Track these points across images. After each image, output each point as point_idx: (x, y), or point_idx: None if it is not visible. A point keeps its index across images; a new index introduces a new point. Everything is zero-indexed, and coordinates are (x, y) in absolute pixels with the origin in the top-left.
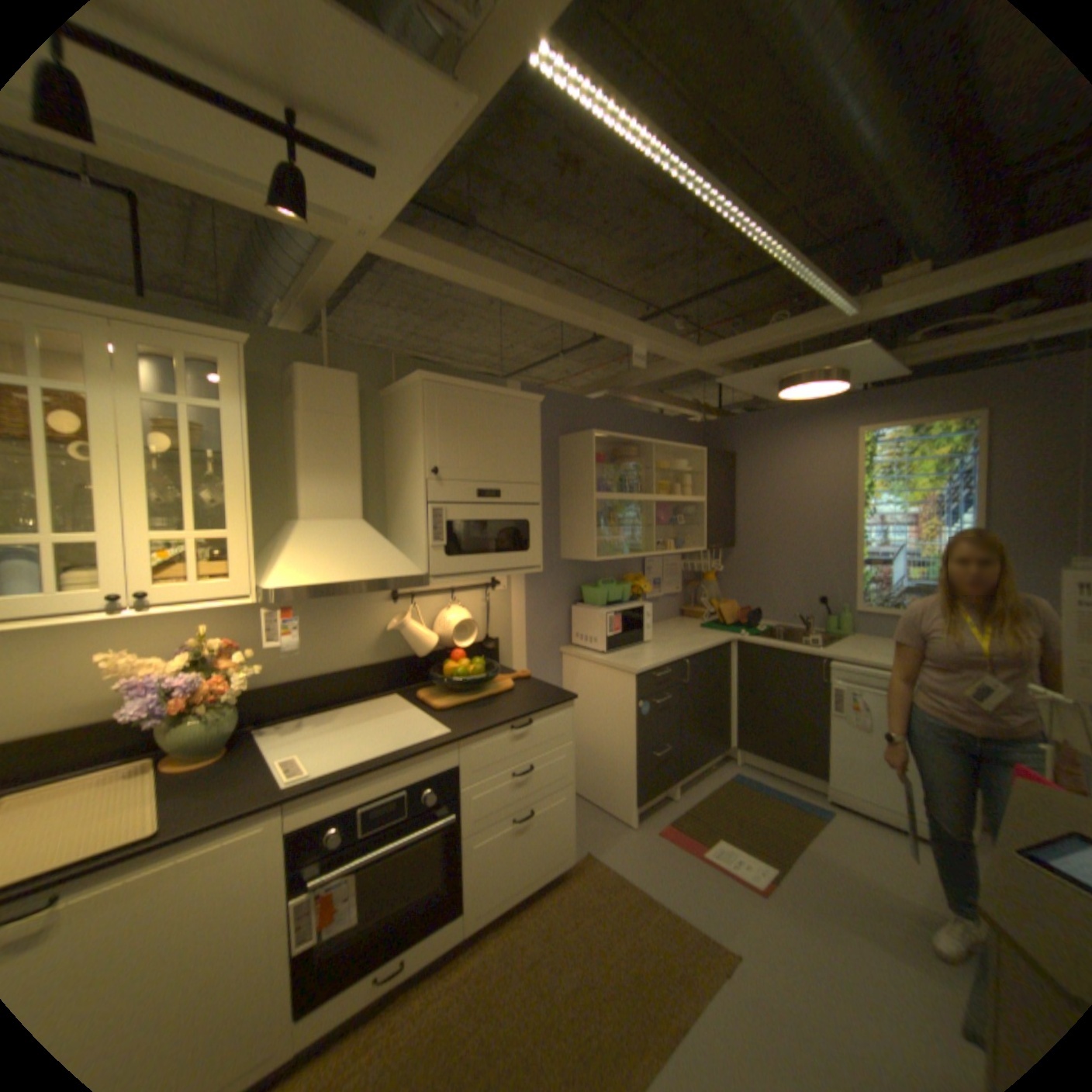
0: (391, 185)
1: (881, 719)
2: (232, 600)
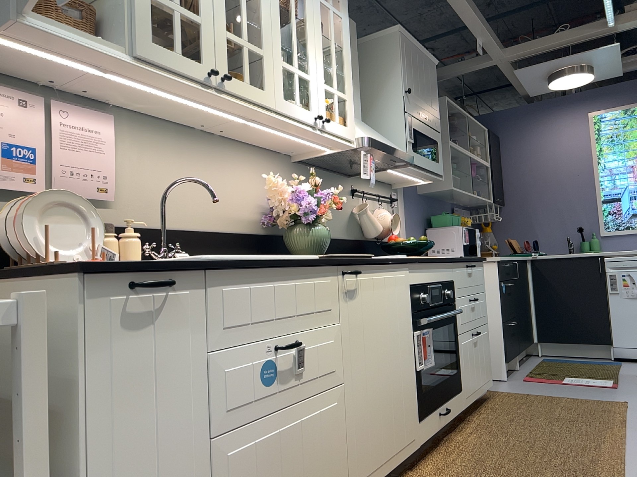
0: None
1: None
2: (348, 142)
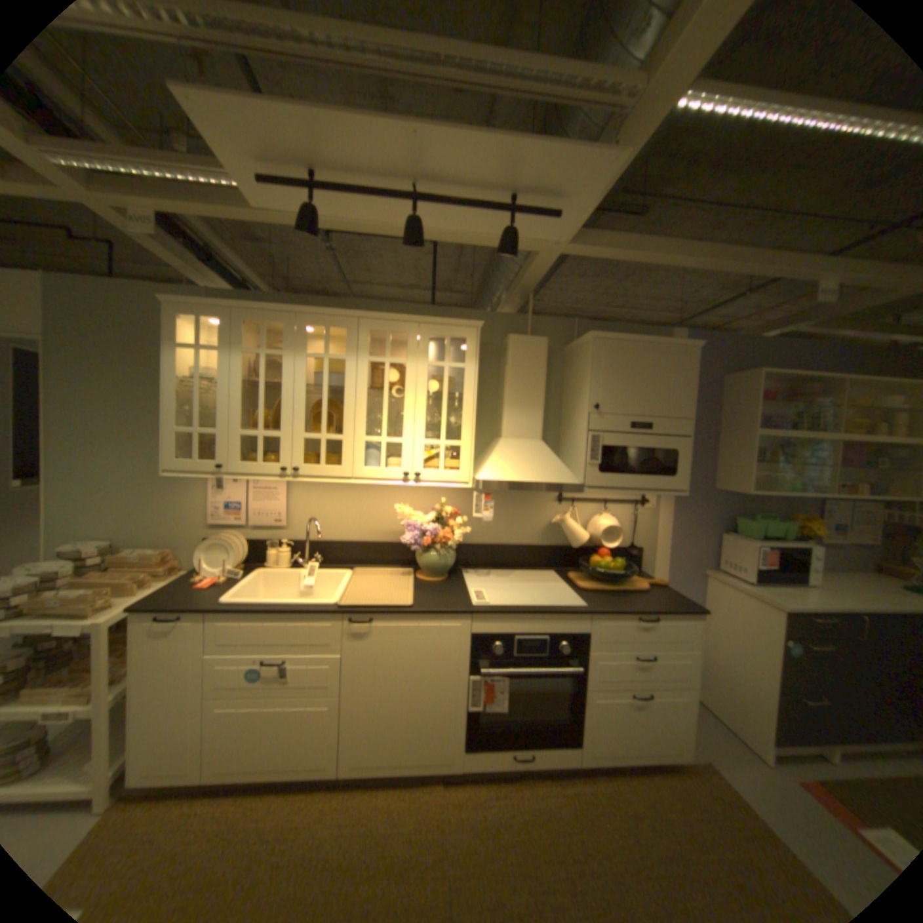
0: (576, 210)
1: None
2: (459, 484)
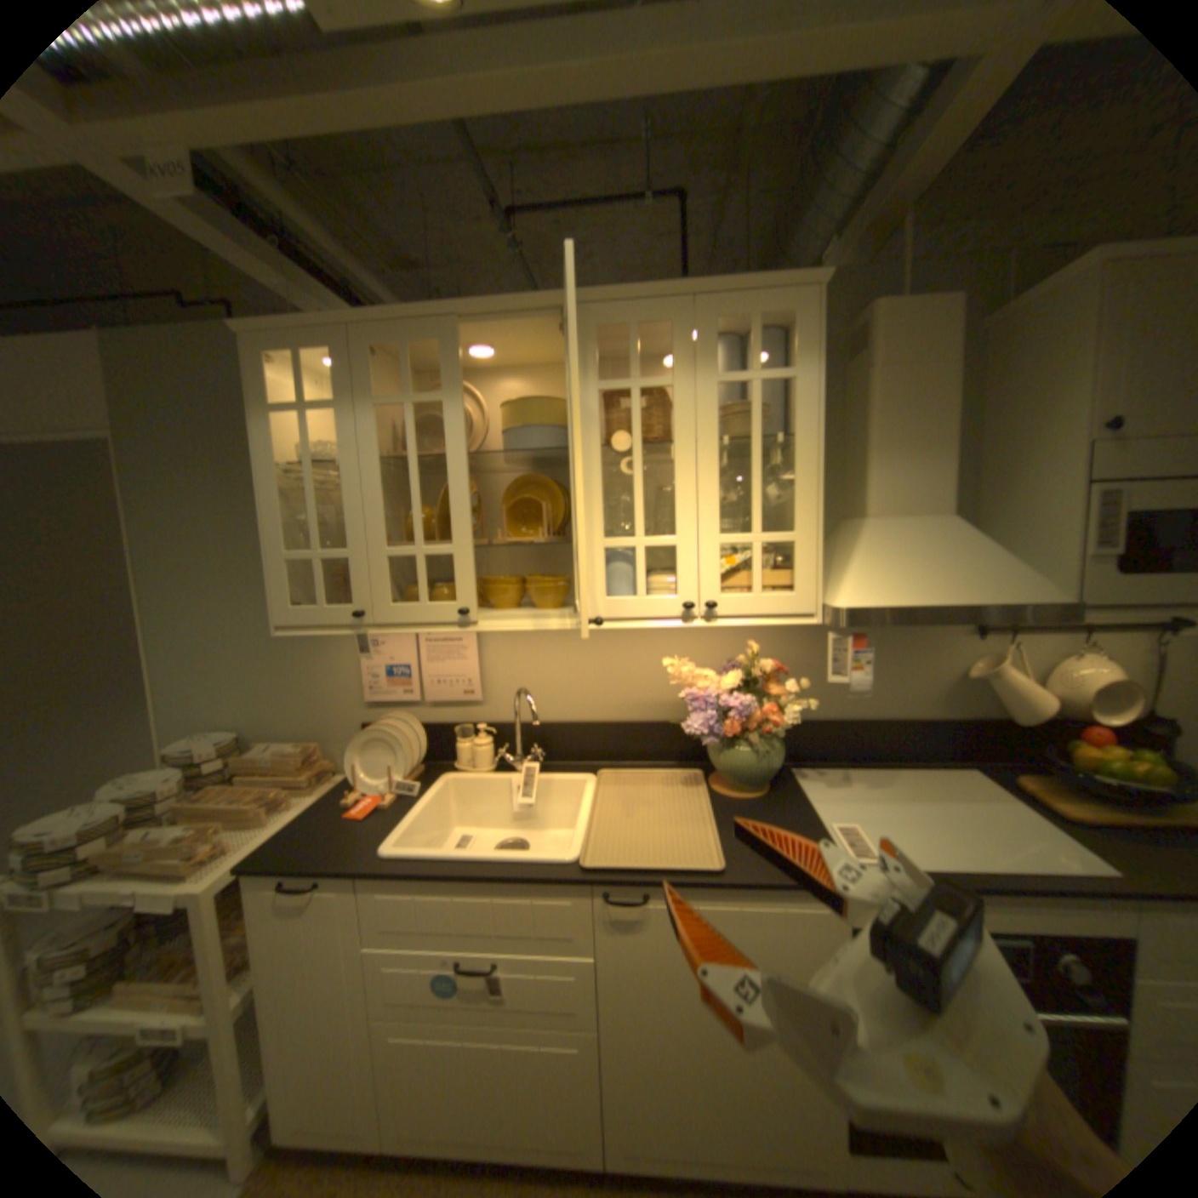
0: None
1: None
2: (793, 619)
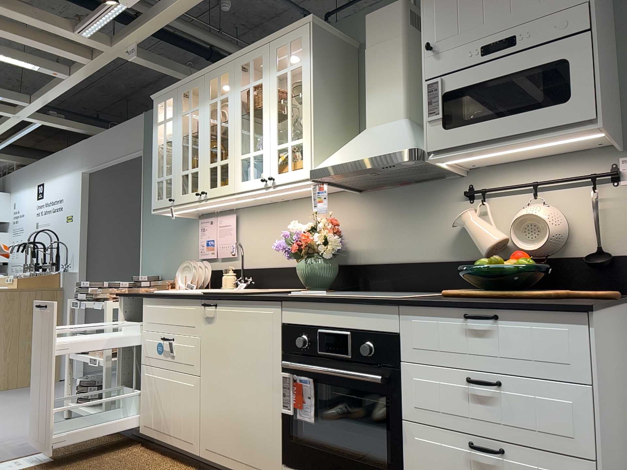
0: None
1: None
2: (304, 181)
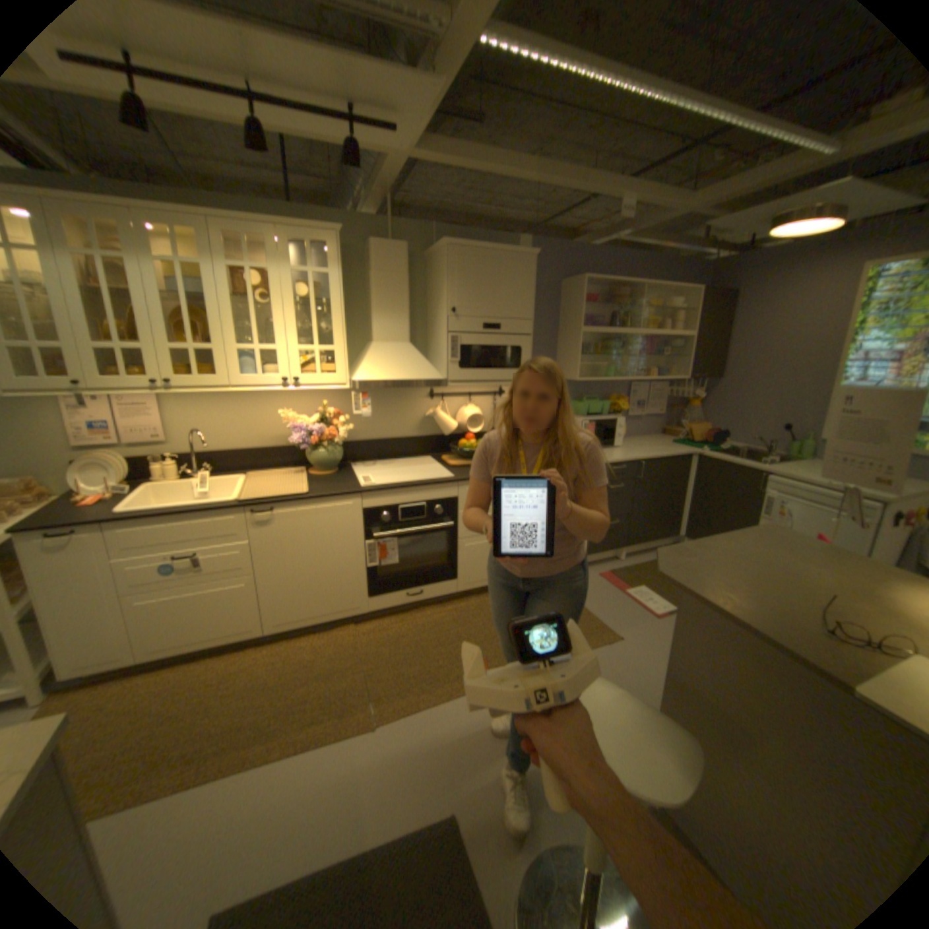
0: (414, 119)
1: (801, 523)
2: (337, 387)
